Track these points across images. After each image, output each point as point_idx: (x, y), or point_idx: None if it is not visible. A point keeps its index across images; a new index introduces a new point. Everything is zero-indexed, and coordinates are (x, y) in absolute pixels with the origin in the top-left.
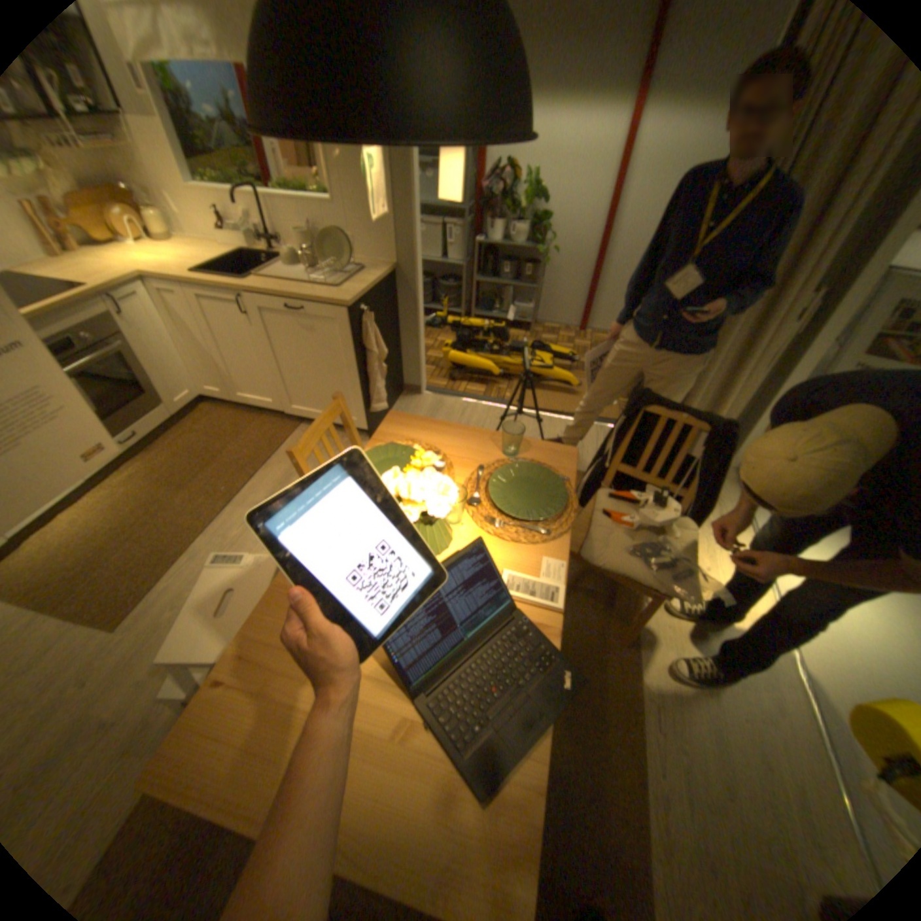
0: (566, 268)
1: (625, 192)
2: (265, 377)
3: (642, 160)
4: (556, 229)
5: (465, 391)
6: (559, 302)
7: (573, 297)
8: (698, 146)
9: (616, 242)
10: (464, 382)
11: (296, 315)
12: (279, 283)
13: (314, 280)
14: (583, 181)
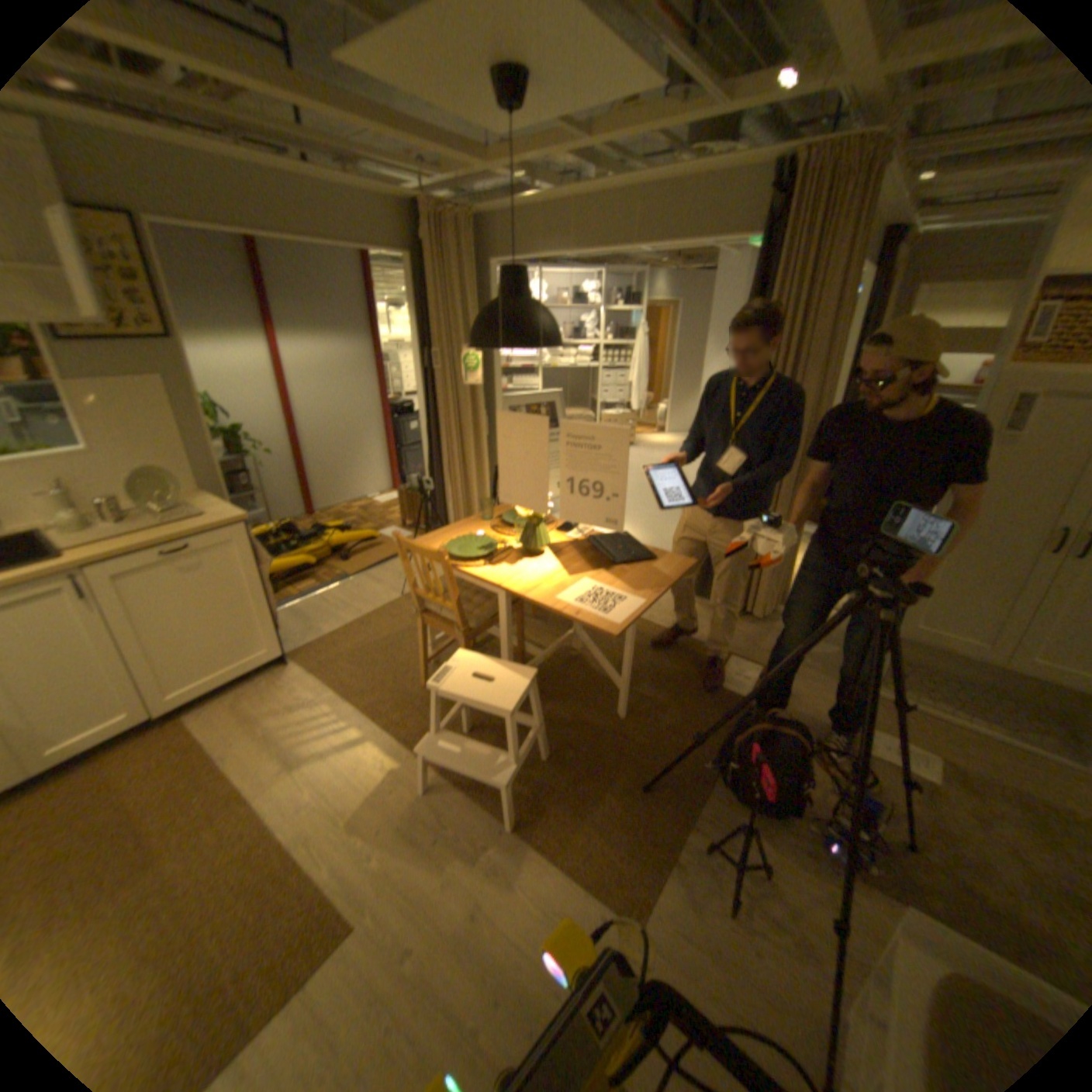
0: (270, 468)
1: (291, 396)
2: (112, 682)
3: (293, 372)
4: (244, 438)
5: (301, 590)
6: (277, 499)
7: (289, 490)
8: (327, 359)
9: (303, 434)
10: (286, 587)
11: (173, 560)
12: (127, 536)
13: (161, 521)
14: (251, 394)
